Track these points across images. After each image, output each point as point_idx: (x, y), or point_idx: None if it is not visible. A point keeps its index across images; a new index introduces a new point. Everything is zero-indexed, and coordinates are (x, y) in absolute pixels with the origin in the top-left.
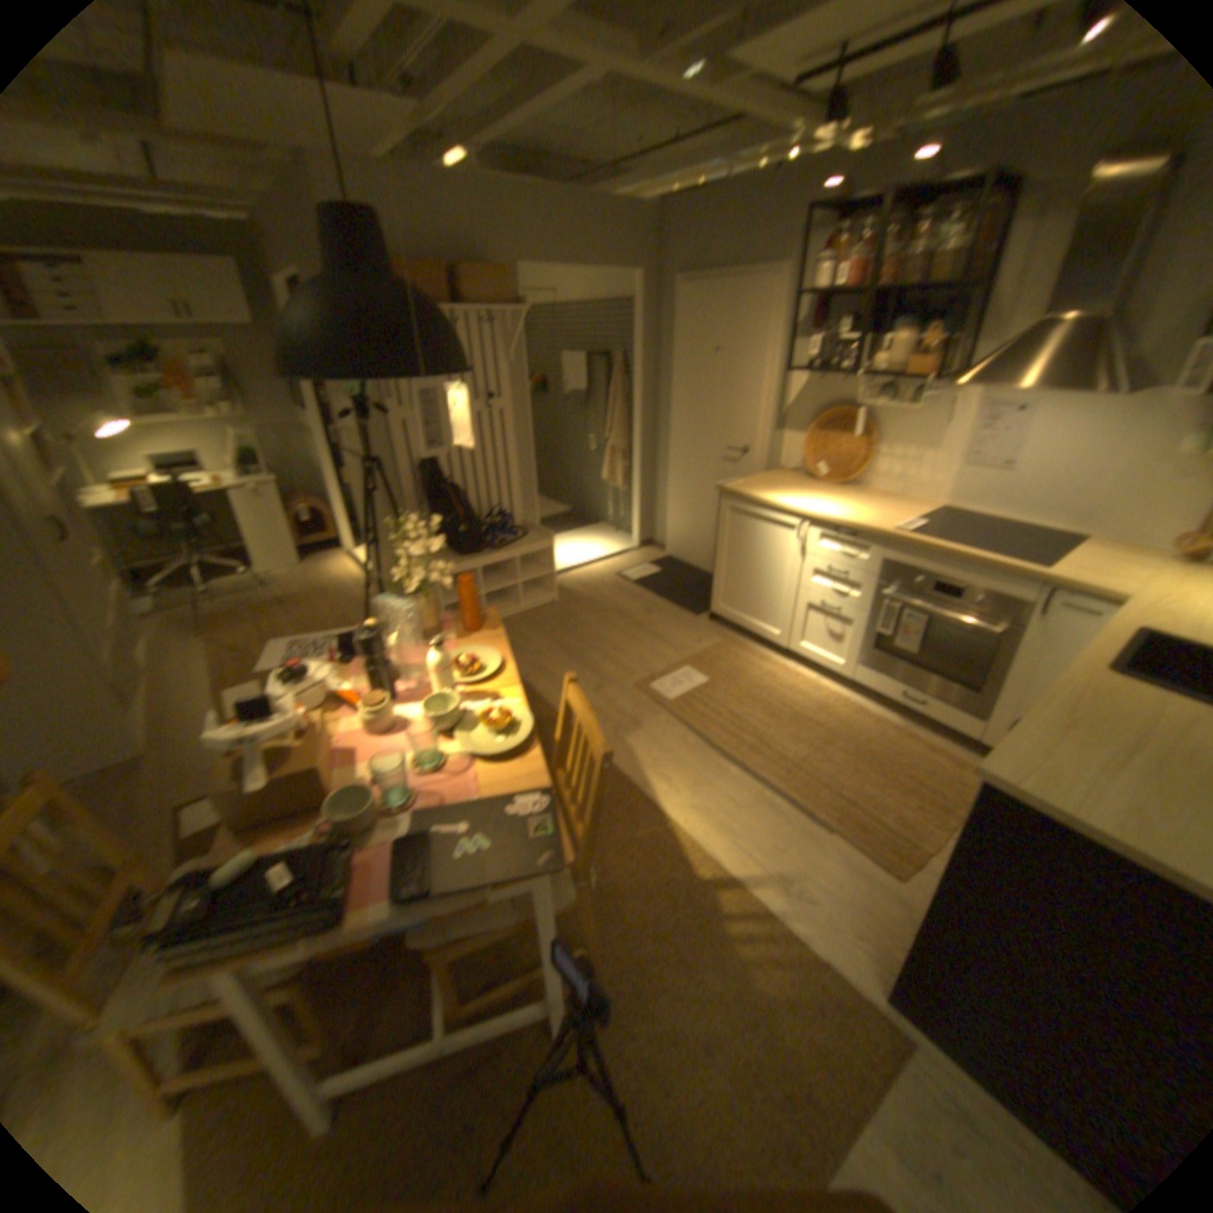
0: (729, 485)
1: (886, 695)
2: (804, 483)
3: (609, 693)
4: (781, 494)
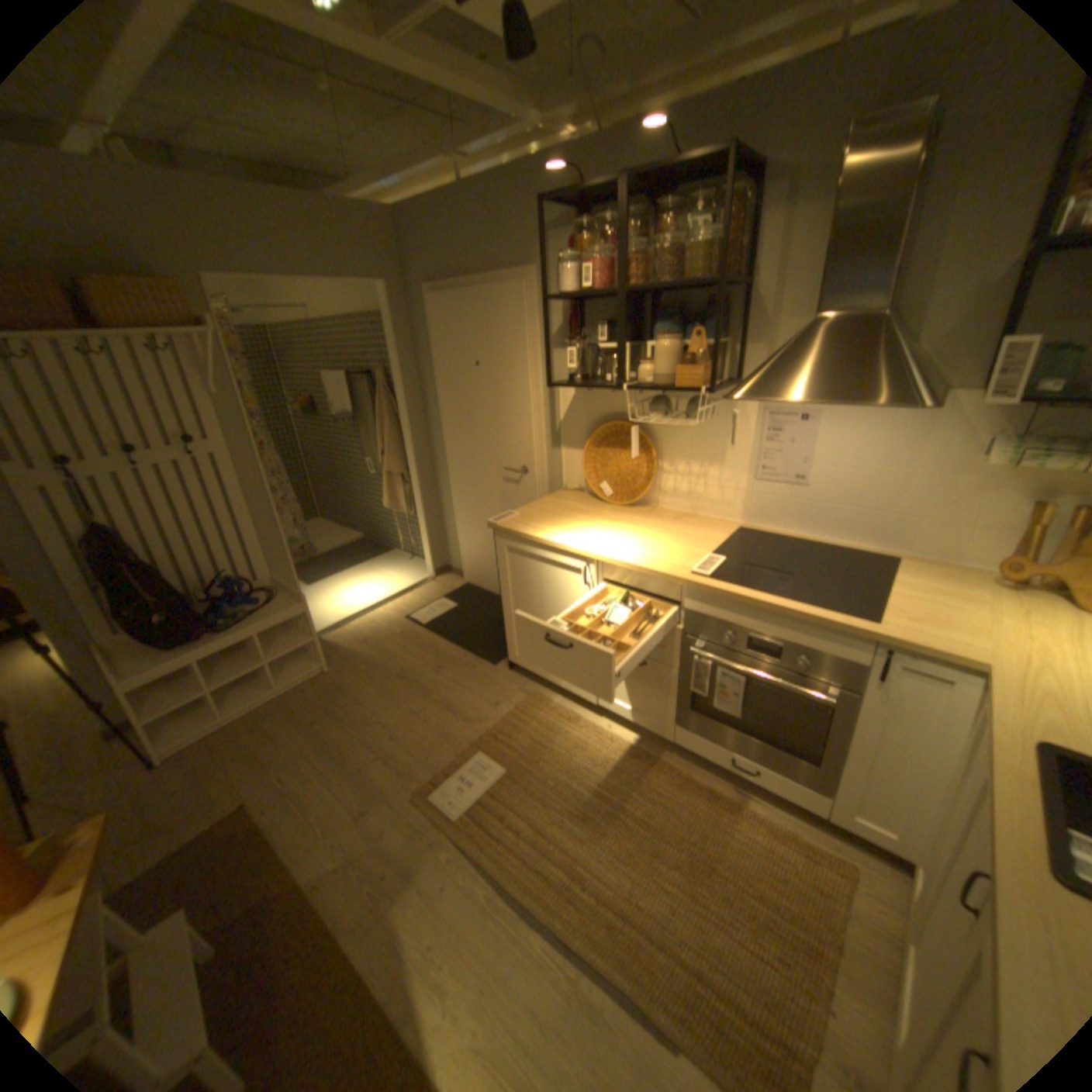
0: (504, 519)
1: (714, 761)
2: (590, 507)
3: (376, 820)
4: (563, 526)
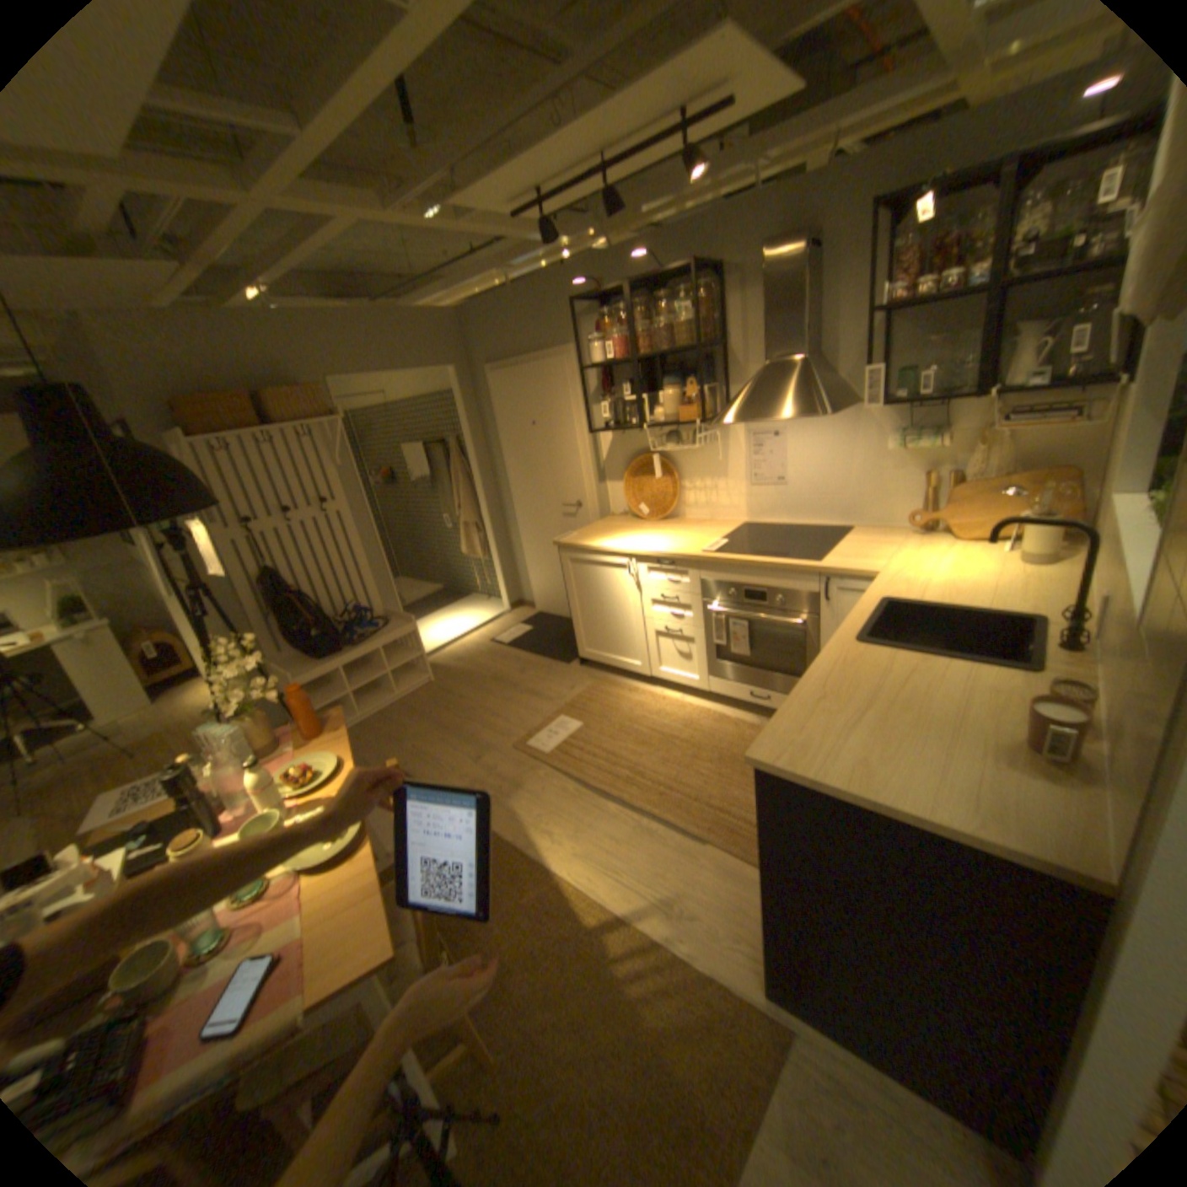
0: (565, 538)
1: (739, 698)
2: (631, 524)
3: (489, 760)
4: (610, 538)
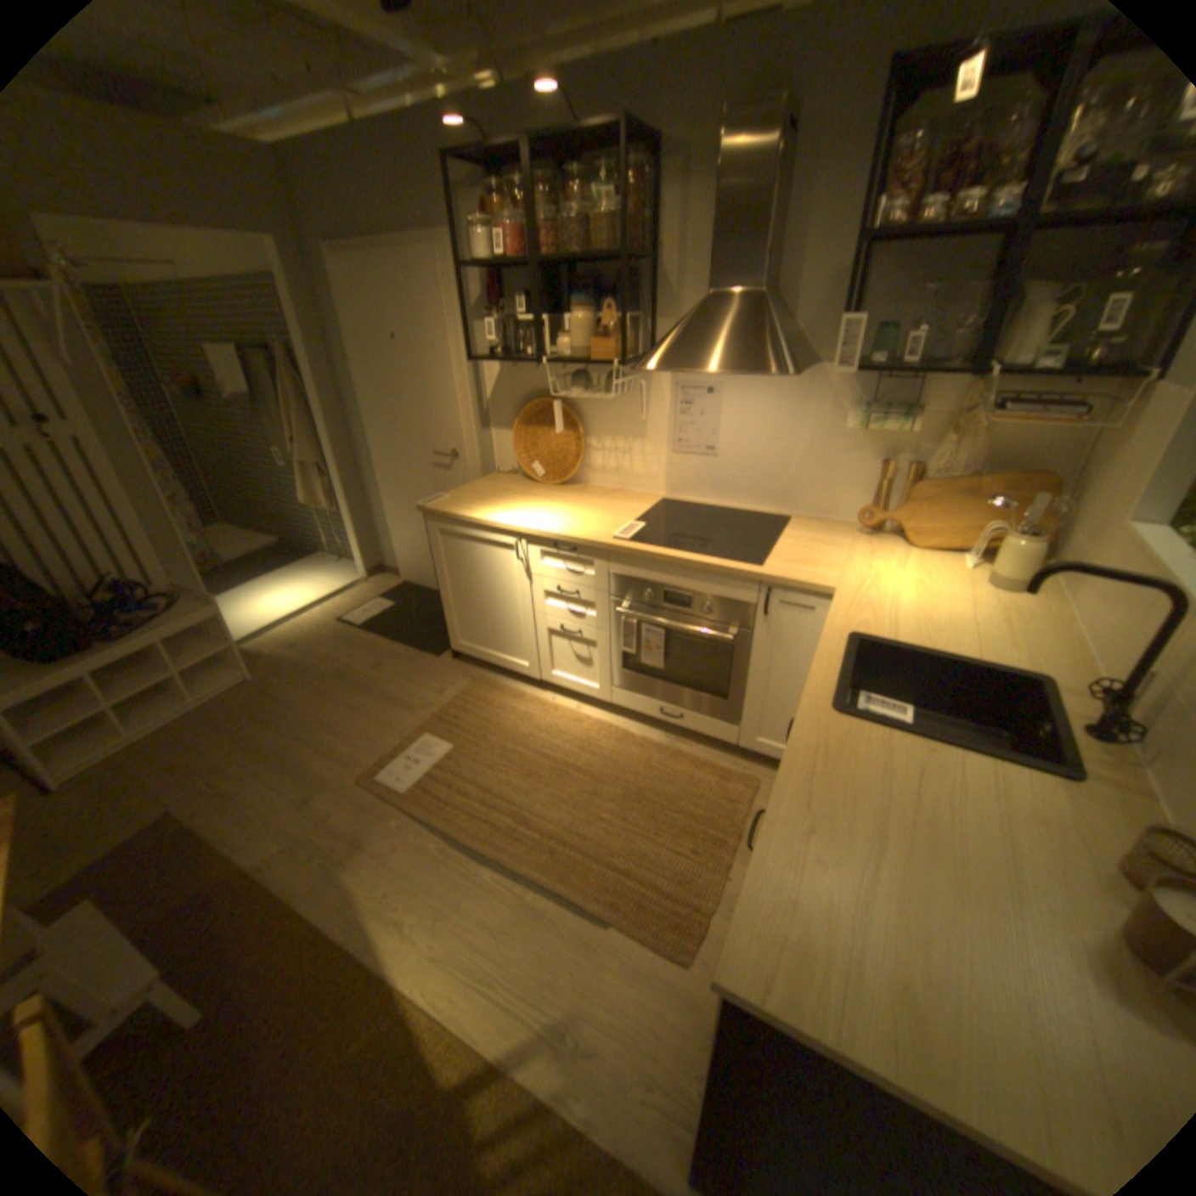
0: (434, 501)
1: (646, 713)
2: (523, 487)
3: (321, 804)
4: (495, 506)
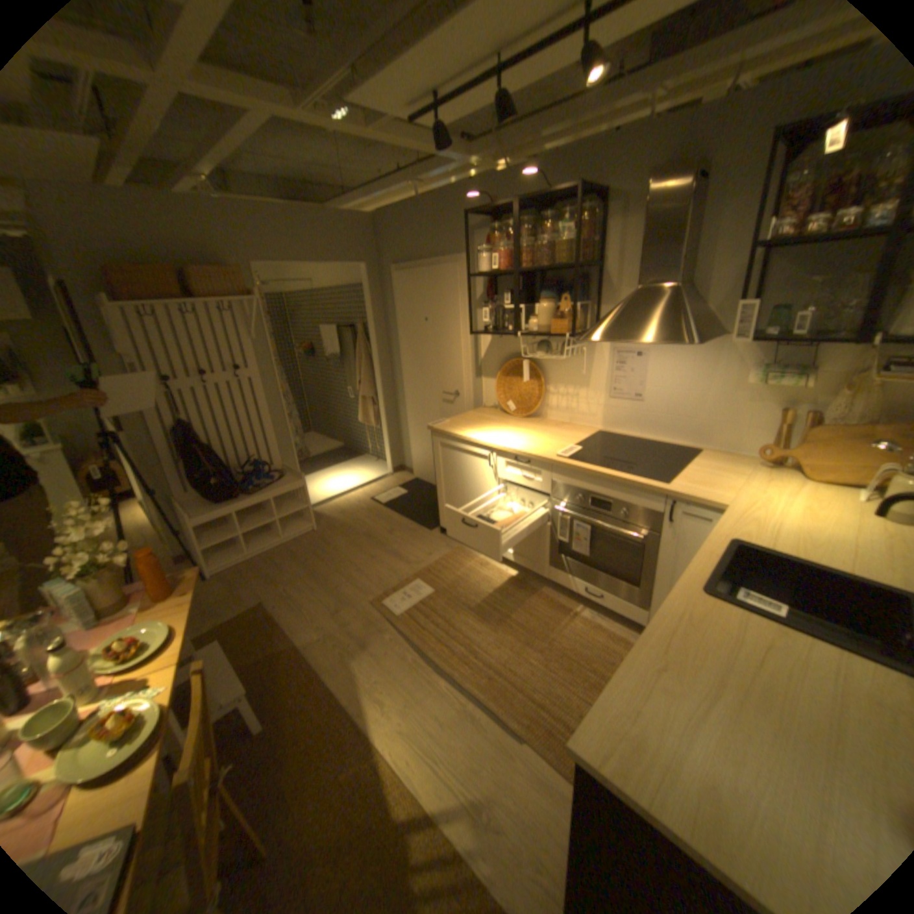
0: (438, 424)
1: (574, 590)
2: (499, 417)
3: (345, 615)
4: (477, 429)
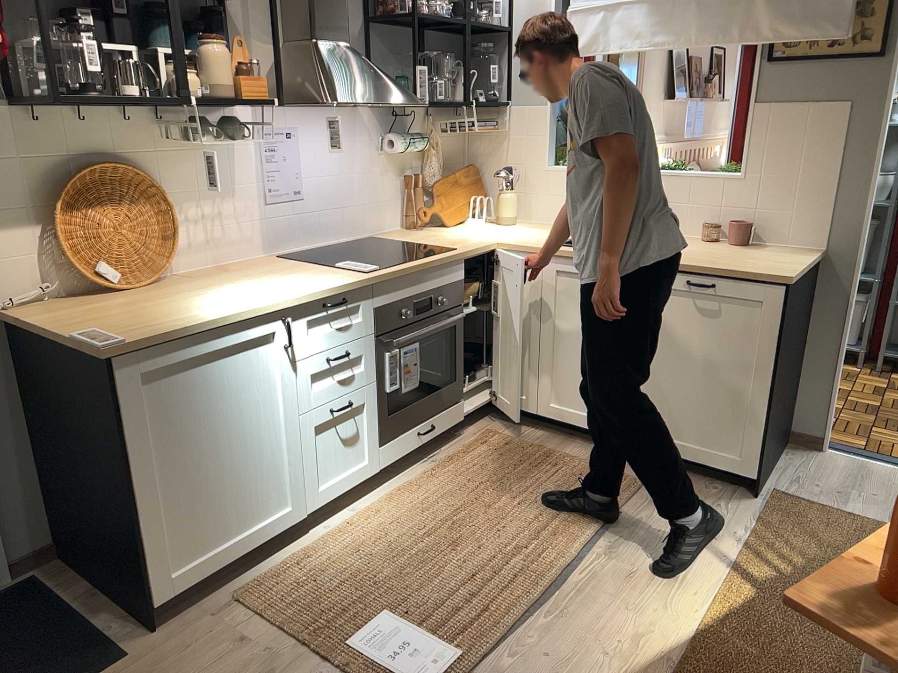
0: (111, 335)
1: (409, 451)
2: (124, 298)
3: None
4: (187, 309)
